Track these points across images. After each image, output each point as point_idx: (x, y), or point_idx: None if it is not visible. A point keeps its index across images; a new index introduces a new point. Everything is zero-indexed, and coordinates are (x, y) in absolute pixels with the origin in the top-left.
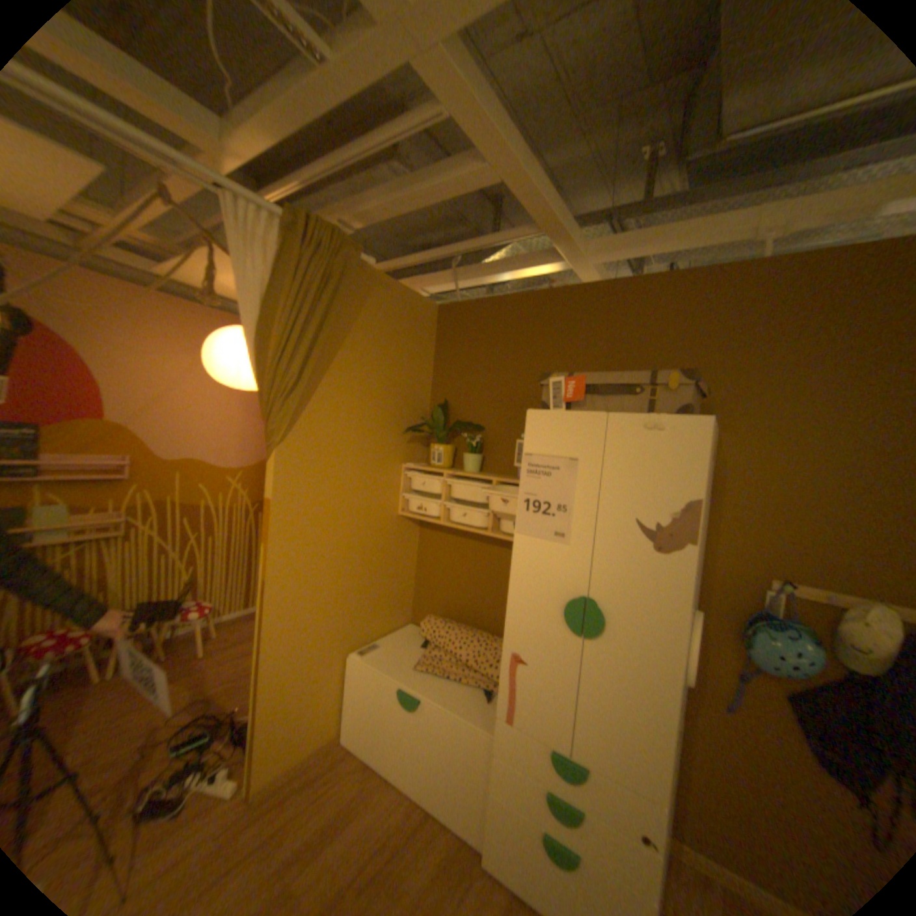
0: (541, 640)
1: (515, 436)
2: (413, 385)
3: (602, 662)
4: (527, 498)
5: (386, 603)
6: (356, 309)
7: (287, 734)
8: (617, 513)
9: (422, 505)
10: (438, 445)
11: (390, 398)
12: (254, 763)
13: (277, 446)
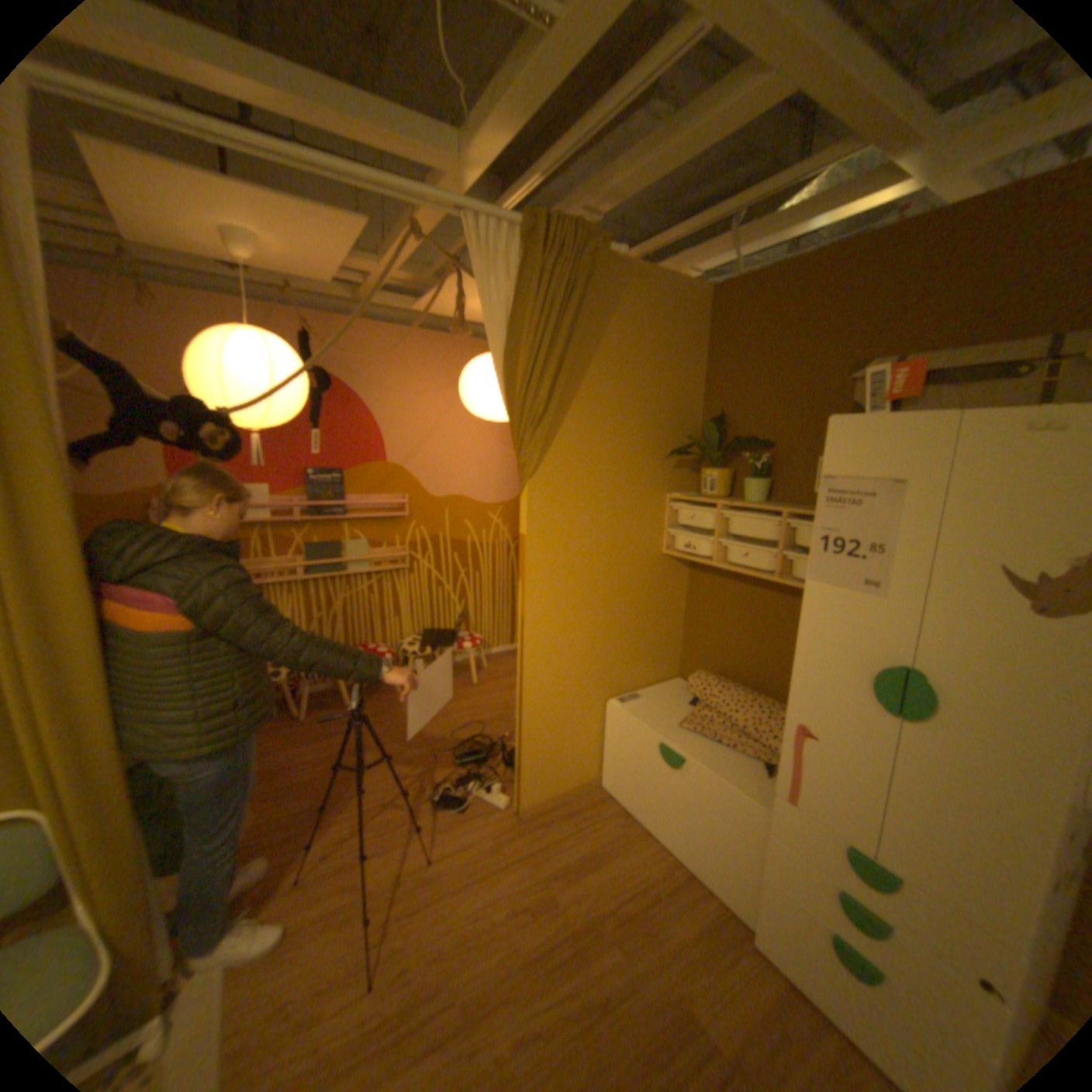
0: (840, 714)
1: (819, 450)
2: (678, 396)
3: (930, 754)
4: (826, 535)
5: (649, 652)
6: (606, 312)
7: (550, 766)
8: (970, 556)
9: (690, 542)
10: (710, 469)
11: (649, 415)
12: (522, 785)
13: (528, 480)
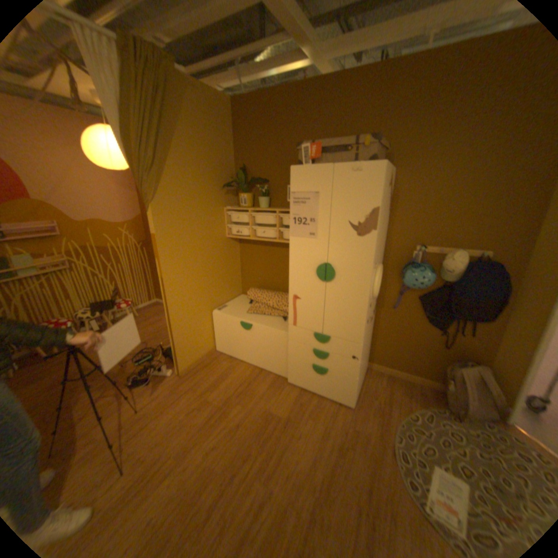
0: (306, 286)
1: (286, 183)
2: (221, 157)
3: (334, 291)
4: (294, 217)
5: (227, 285)
6: (177, 105)
7: (190, 348)
8: (339, 219)
9: (238, 230)
10: (242, 194)
11: (209, 166)
12: (177, 360)
13: (149, 203)
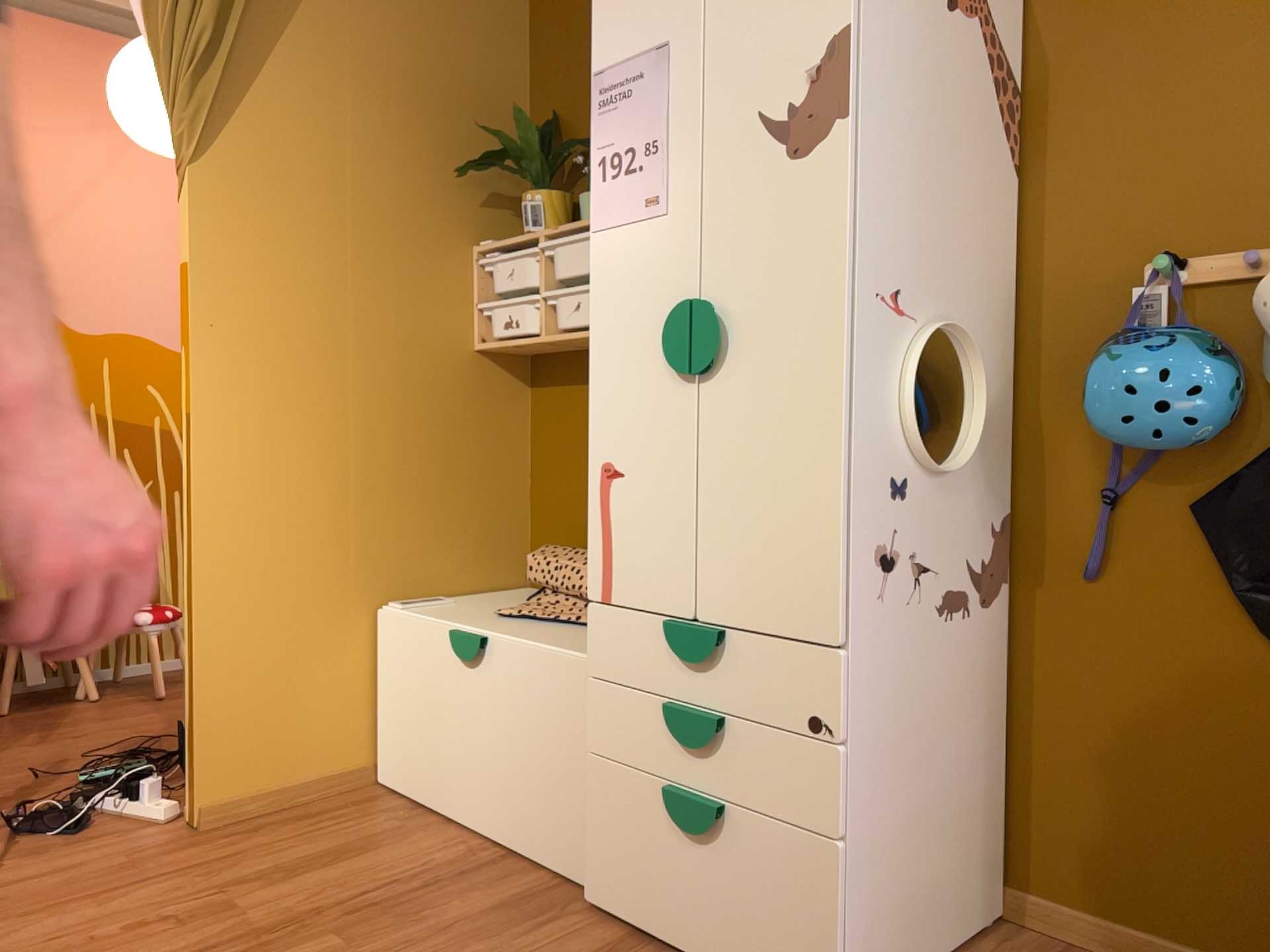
0: (641, 415)
1: None
2: (483, 88)
3: (729, 412)
4: (604, 156)
5: (462, 529)
6: None
7: (258, 722)
8: (732, 116)
9: (510, 316)
10: (533, 194)
11: (431, 107)
12: (195, 754)
13: (192, 166)
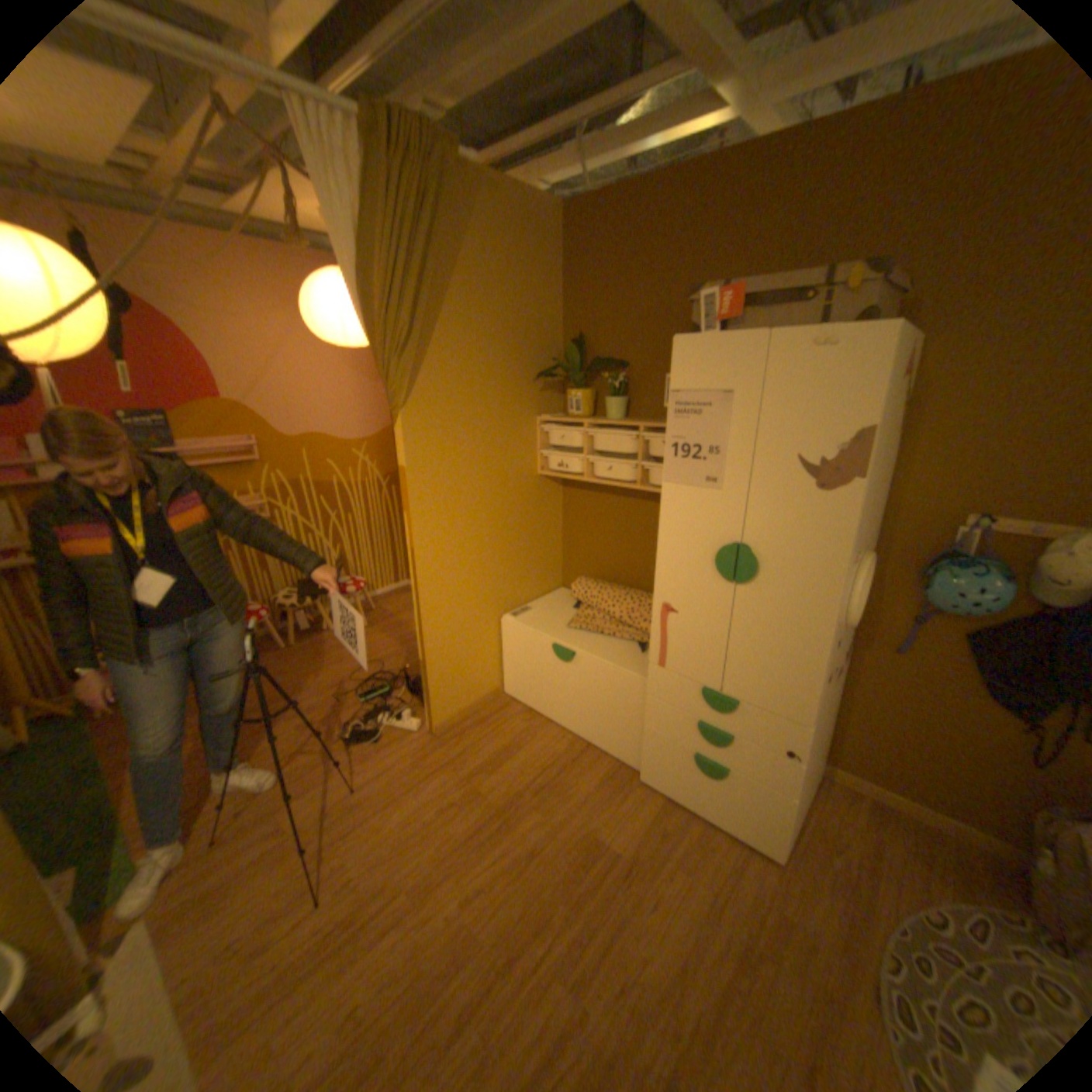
0: (692, 589)
1: (665, 369)
2: (538, 318)
3: (754, 606)
4: (675, 443)
5: (534, 568)
6: (460, 226)
7: (455, 684)
8: (776, 451)
9: (561, 462)
10: (574, 391)
11: (514, 338)
12: (431, 705)
13: (400, 410)
